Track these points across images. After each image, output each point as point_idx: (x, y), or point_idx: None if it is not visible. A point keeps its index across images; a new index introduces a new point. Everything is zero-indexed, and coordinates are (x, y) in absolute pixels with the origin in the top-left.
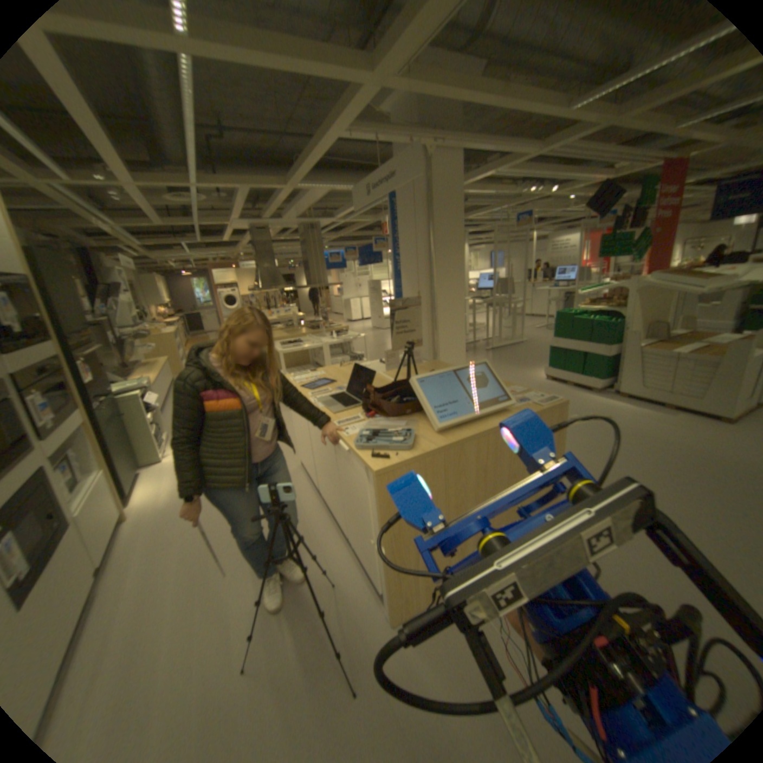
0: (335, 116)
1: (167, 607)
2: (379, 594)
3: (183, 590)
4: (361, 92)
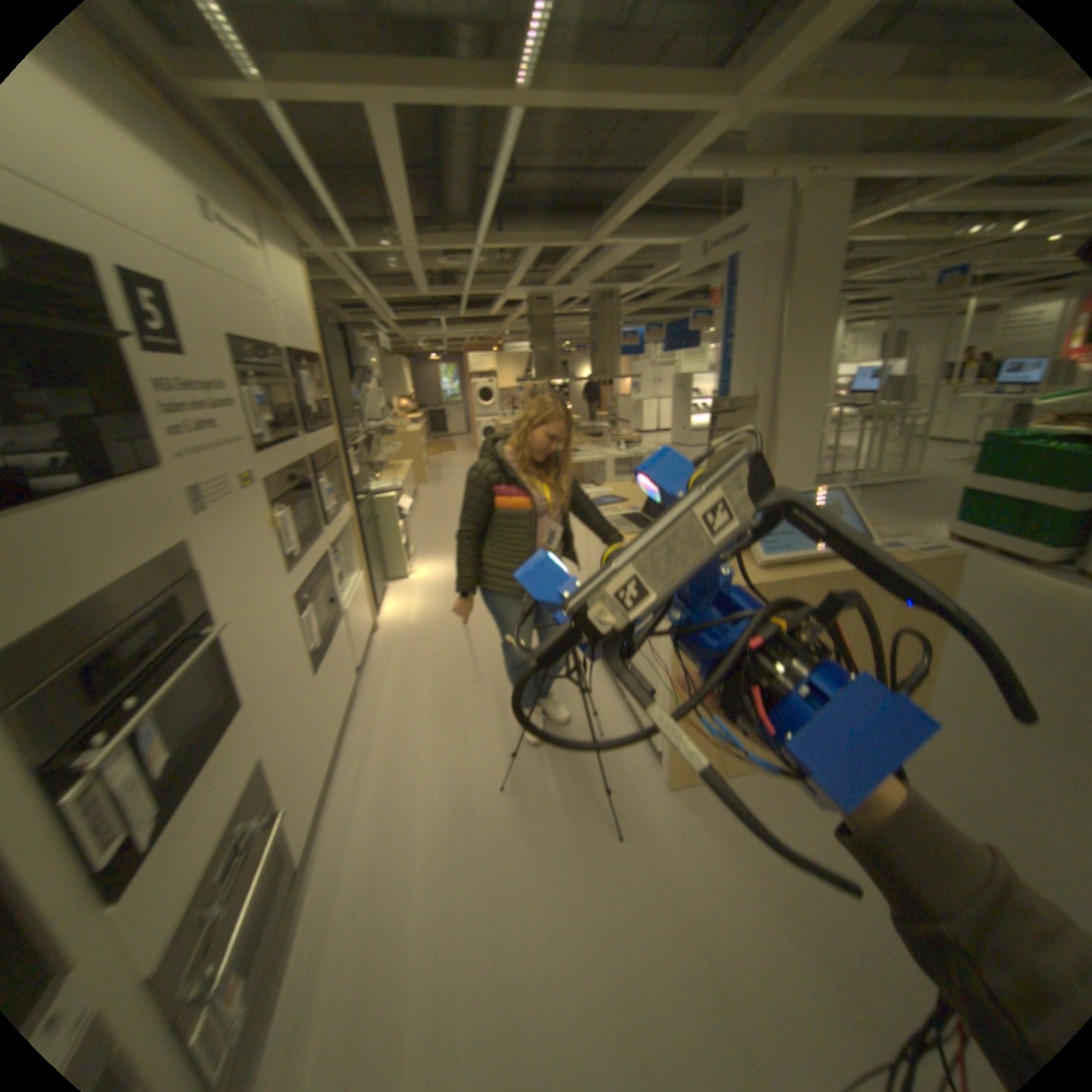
0: (674, 151)
1: (426, 717)
2: (659, 751)
3: (441, 705)
4: (715, 121)
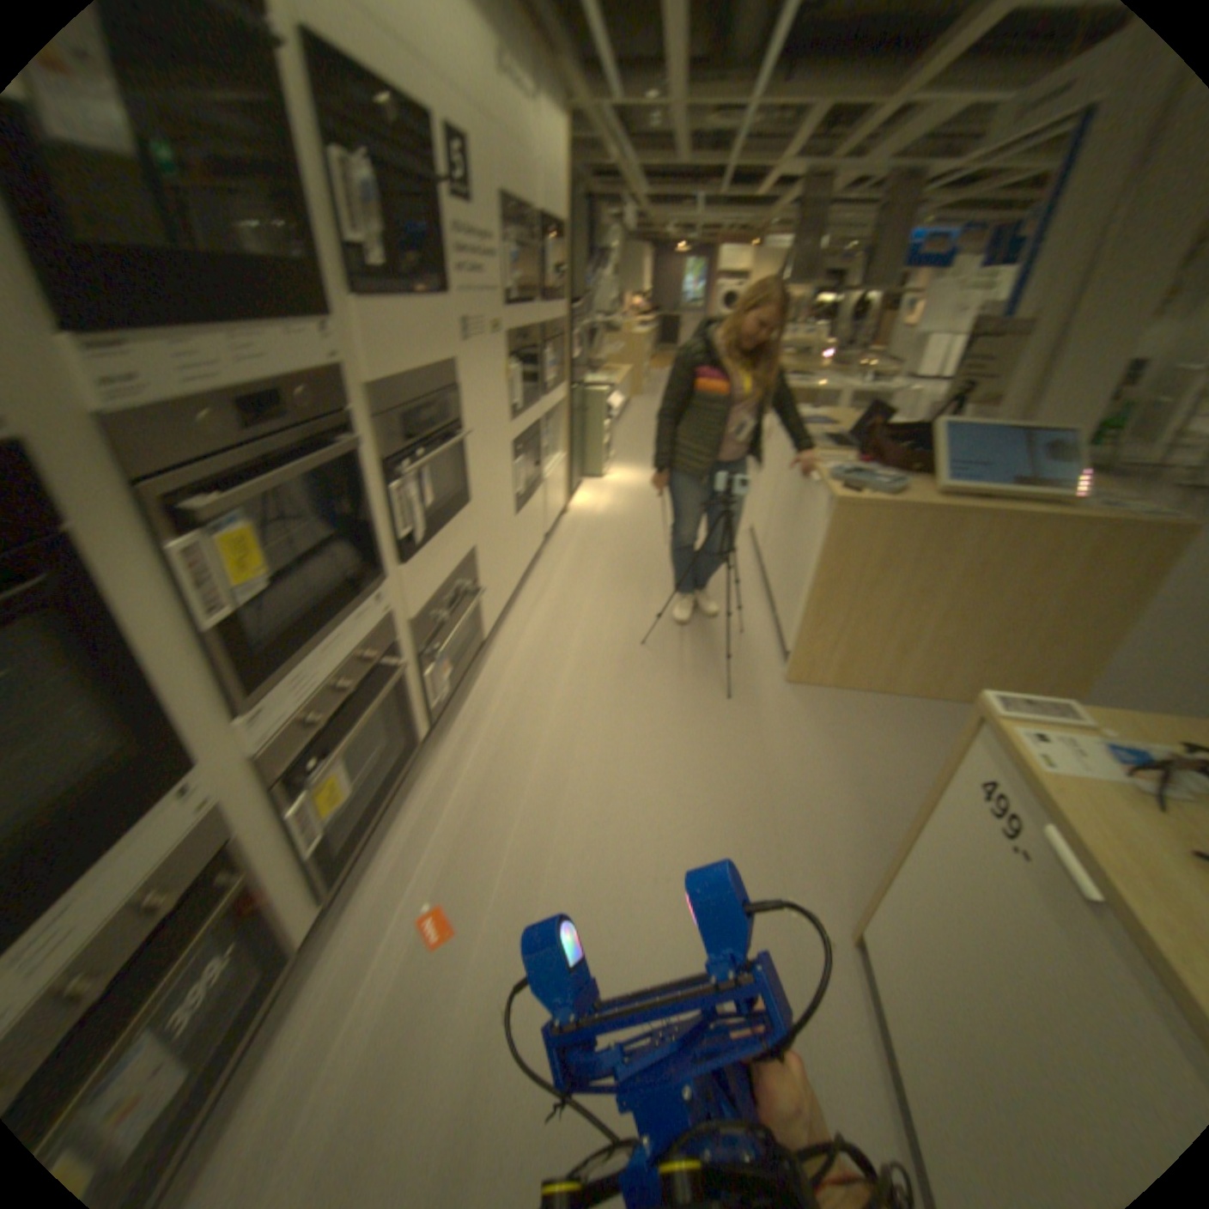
0: None
1: (594, 584)
2: (788, 650)
3: (609, 579)
4: None
